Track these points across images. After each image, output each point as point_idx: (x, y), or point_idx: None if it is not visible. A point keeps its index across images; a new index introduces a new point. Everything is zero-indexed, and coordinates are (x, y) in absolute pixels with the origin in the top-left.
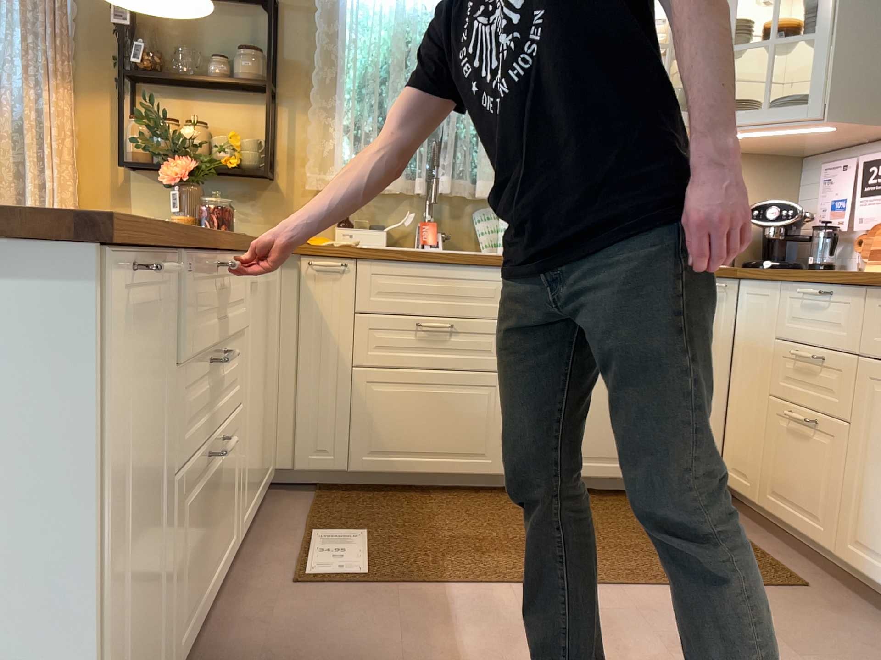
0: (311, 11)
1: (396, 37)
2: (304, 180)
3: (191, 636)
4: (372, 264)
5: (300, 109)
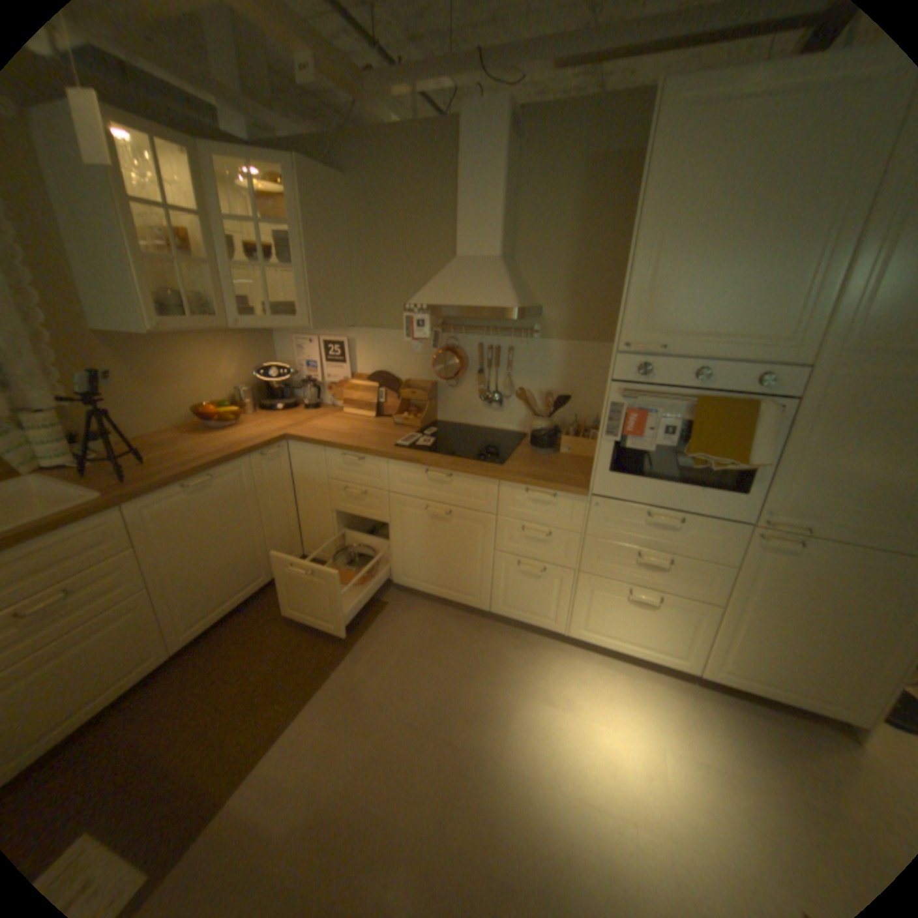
0: None
1: None
2: None
3: None
4: None
5: None
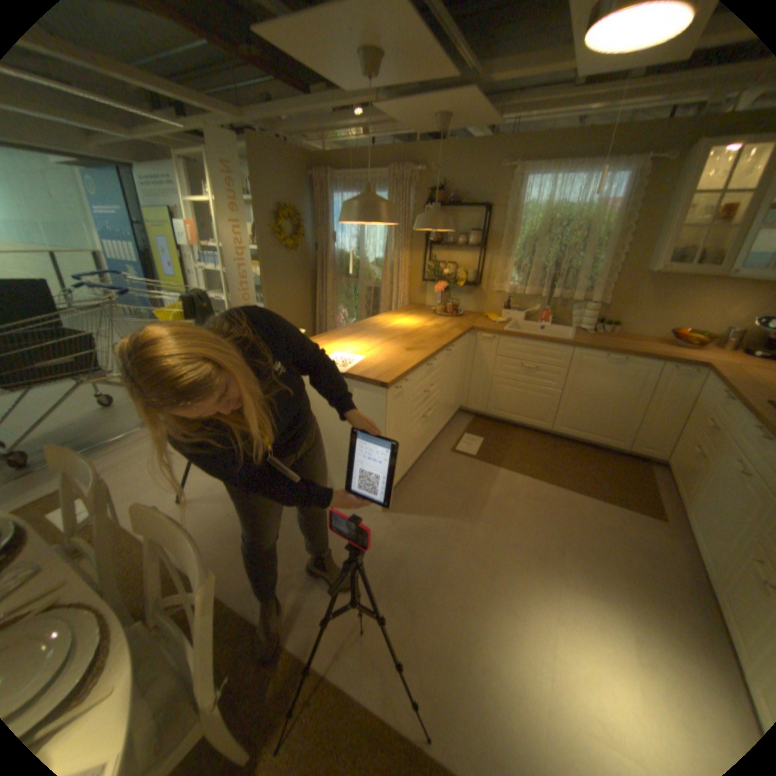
0: (505, 207)
1: (543, 220)
2: (492, 286)
3: (414, 460)
4: (506, 338)
5: (494, 254)
